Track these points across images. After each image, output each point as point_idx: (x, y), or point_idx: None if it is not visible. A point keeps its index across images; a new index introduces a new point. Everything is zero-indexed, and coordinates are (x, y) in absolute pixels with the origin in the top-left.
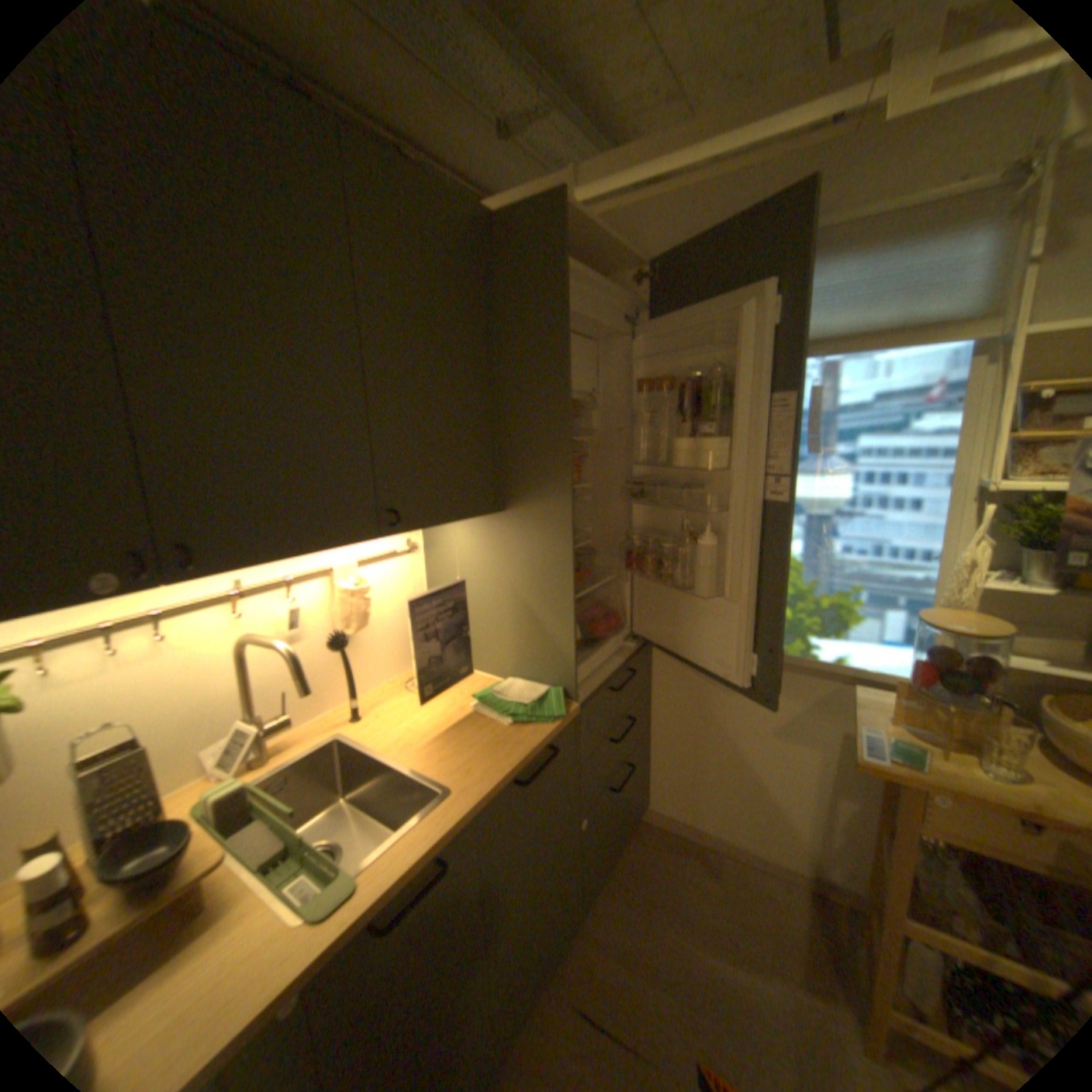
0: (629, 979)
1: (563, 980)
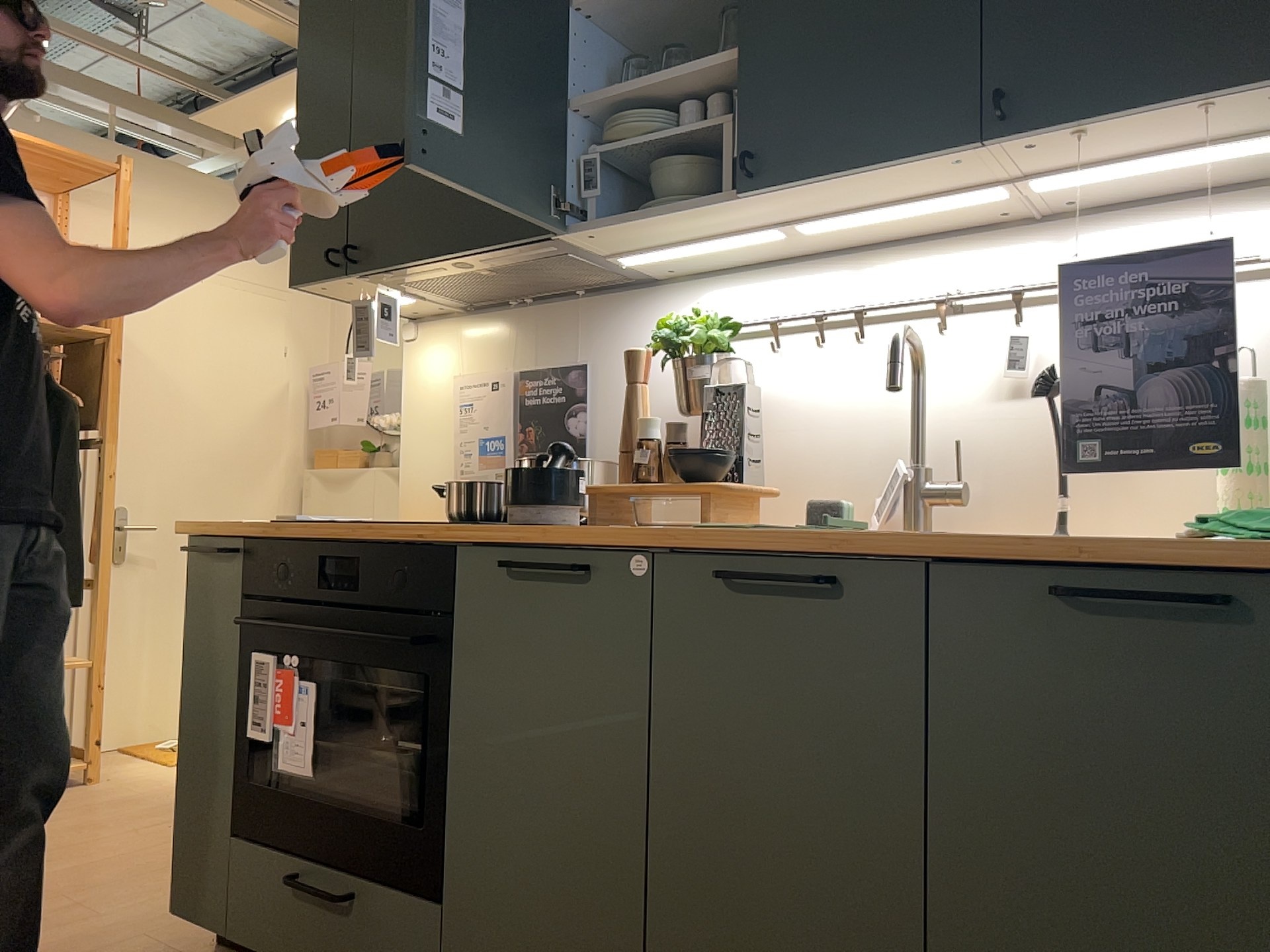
0: None
1: None
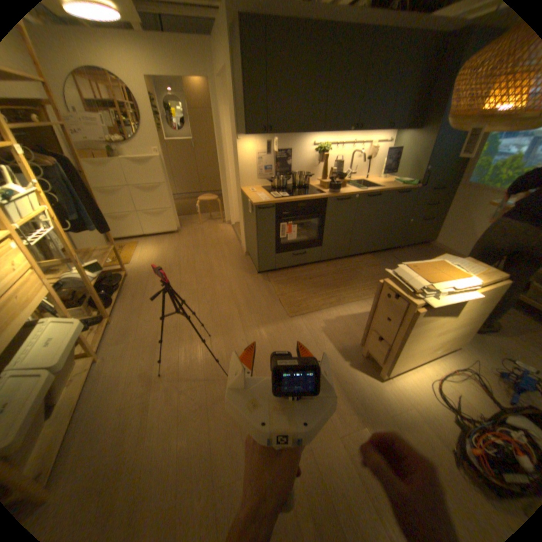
0: (407, 257)
1: (391, 253)
